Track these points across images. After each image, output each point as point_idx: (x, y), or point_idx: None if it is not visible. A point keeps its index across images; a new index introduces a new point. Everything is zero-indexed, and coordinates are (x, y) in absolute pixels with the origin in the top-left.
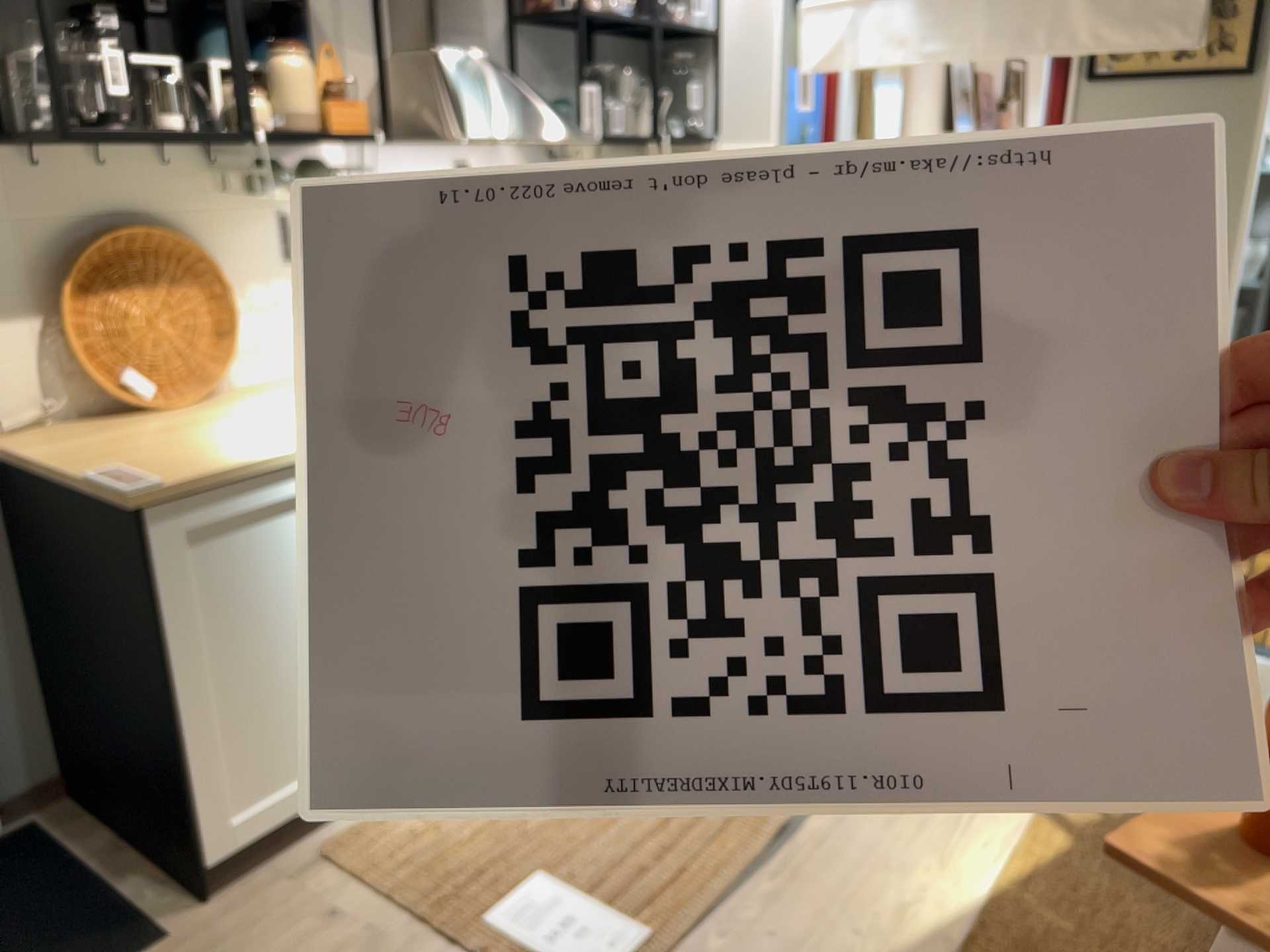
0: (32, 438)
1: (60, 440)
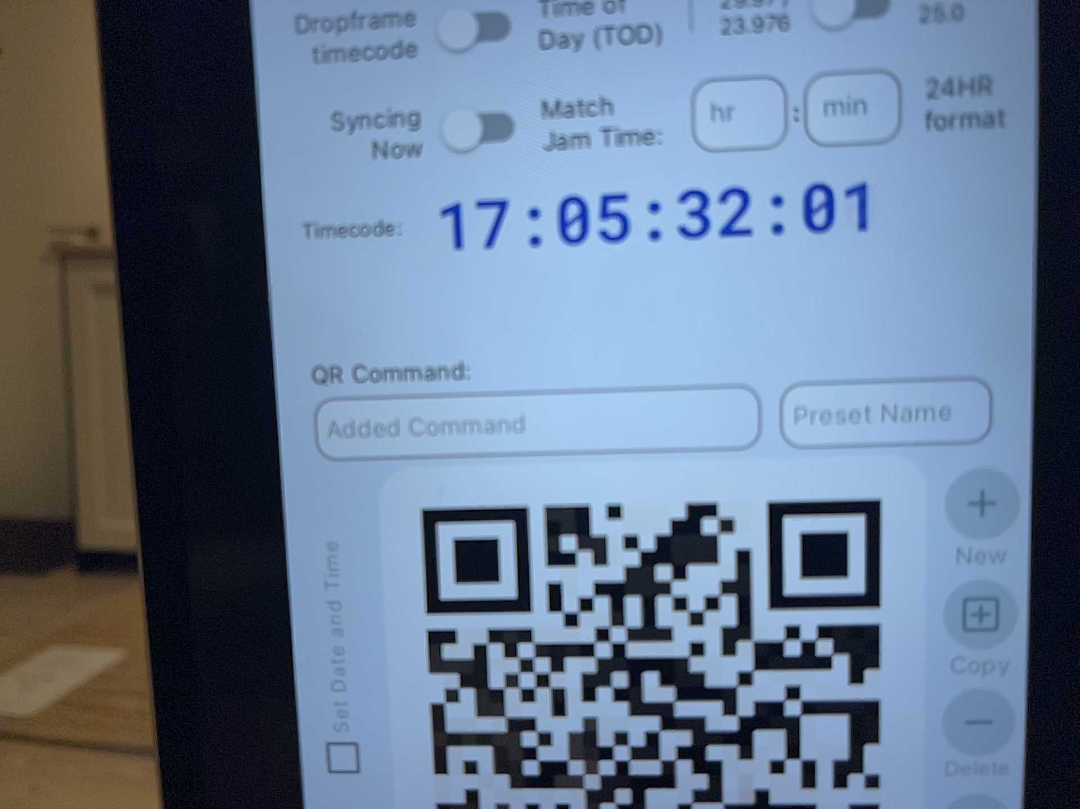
0: None
1: None
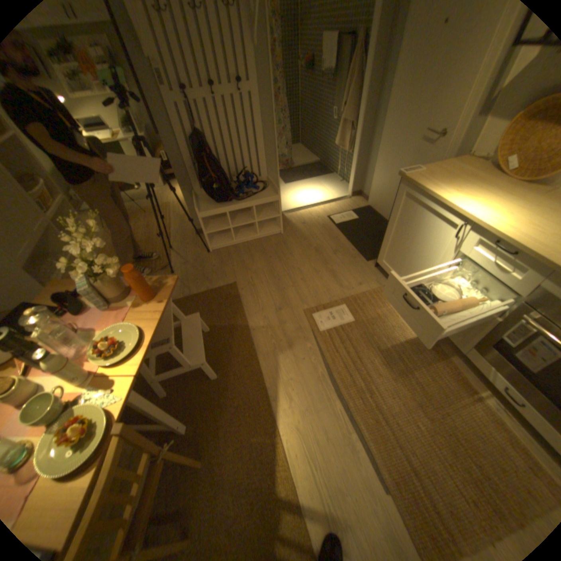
0: (471, 159)
1: (467, 162)
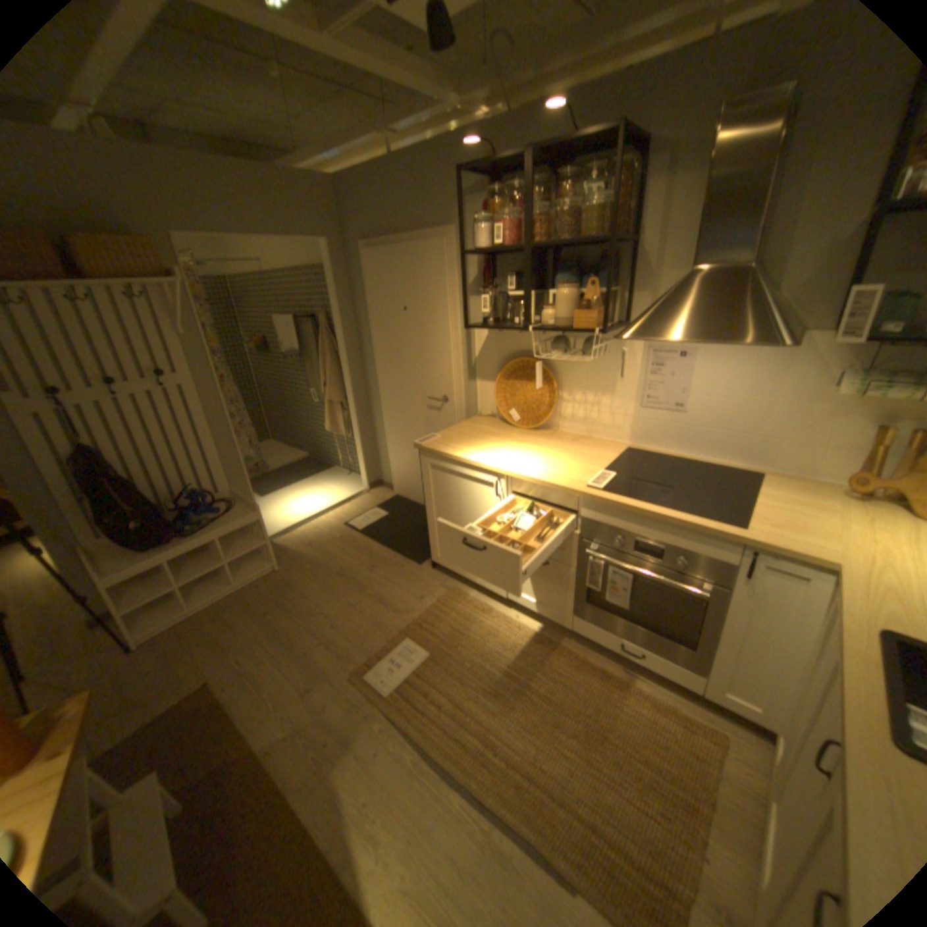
0: (480, 420)
1: (477, 423)
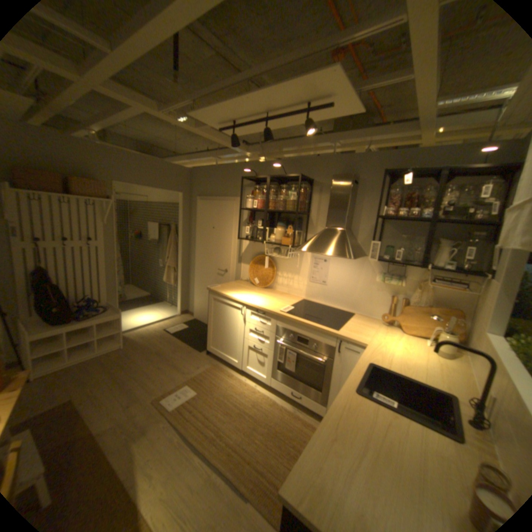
0: (240, 281)
1: (239, 283)
